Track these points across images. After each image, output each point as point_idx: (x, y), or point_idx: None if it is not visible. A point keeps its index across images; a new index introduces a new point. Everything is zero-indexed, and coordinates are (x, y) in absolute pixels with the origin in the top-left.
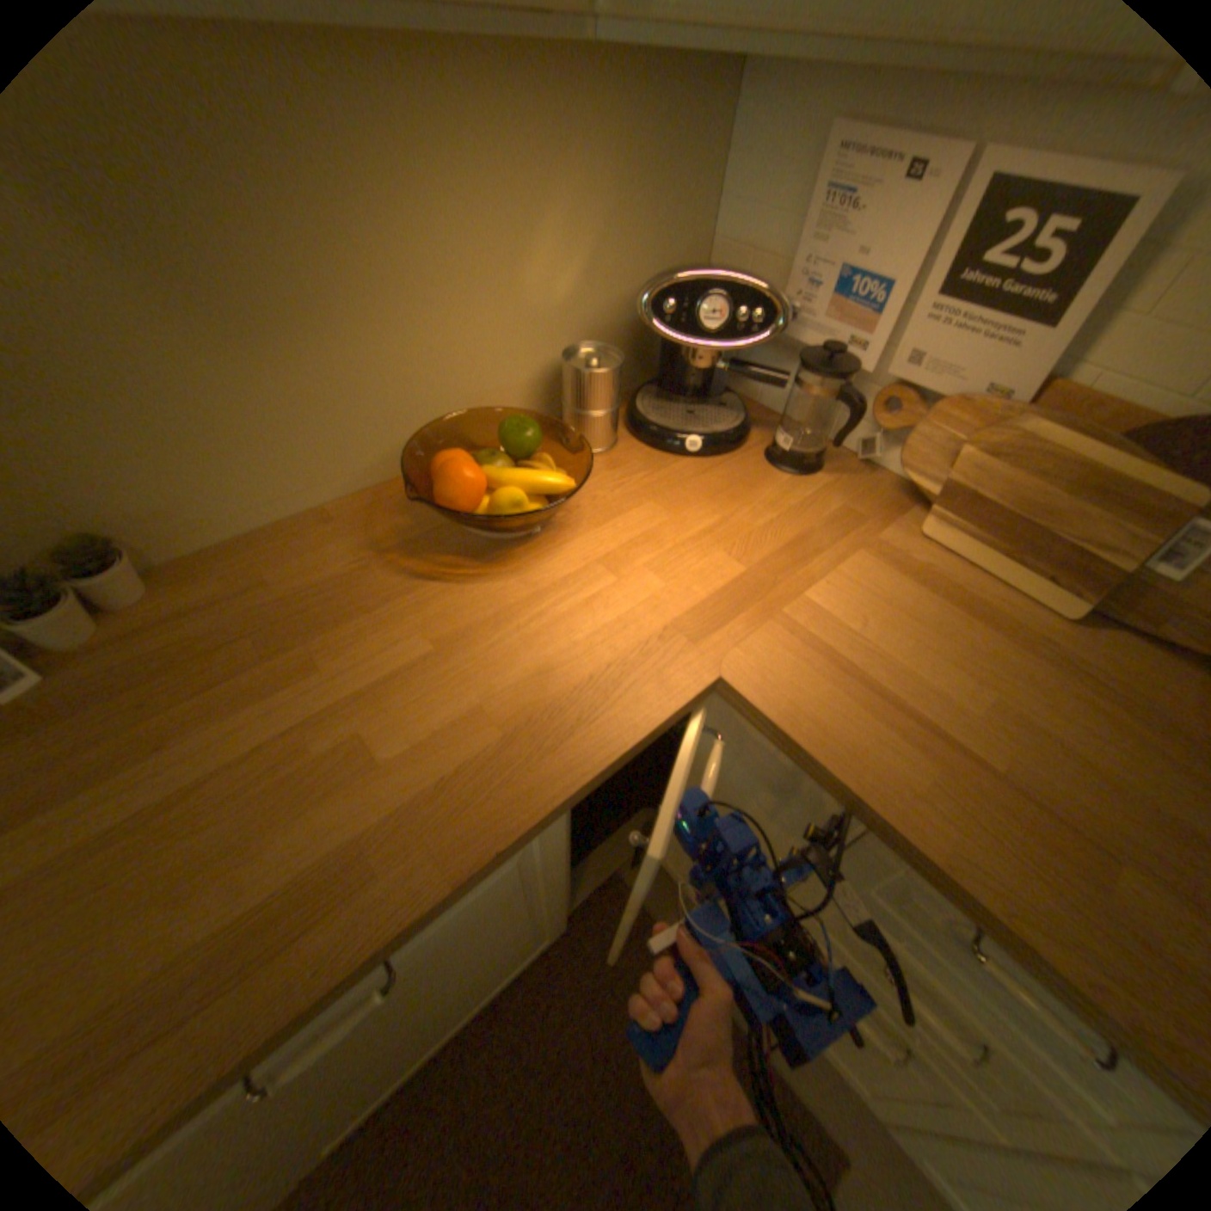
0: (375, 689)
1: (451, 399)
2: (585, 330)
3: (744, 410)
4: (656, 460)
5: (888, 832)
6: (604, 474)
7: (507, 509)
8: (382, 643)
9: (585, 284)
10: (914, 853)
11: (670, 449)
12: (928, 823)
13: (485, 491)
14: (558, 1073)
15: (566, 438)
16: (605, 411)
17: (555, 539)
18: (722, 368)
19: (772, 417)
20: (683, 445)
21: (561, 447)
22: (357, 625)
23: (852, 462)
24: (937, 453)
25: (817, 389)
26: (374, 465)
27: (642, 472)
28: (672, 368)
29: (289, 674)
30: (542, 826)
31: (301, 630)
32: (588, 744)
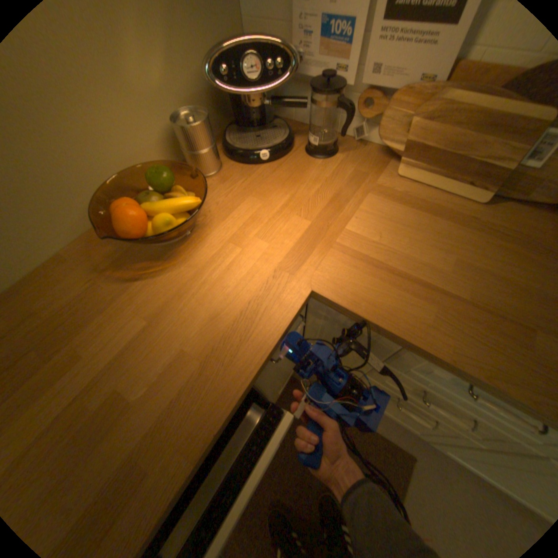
0: (117, 358)
1: (110, 165)
2: (180, 99)
3: (287, 126)
4: (246, 170)
5: (418, 349)
6: (219, 186)
7: (162, 227)
8: (114, 328)
9: (168, 66)
10: (433, 357)
11: (252, 161)
12: (437, 340)
13: (145, 219)
14: (286, 467)
15: (188, 171)
16: (207, 148)
17: (200, 234)
18: (269, 104)
19: (304, 127)
20: (258, 157)
21: (188, 177)
22: (96, 321)
23: (352, 142)
24: (398, 125)
25: (324, 103)
26: (78, 219)
27: (240, 179)
28: (240, 111)
29: (62, 365)
30: (234, 408)
31: (62, 335)
32: (248, 352)
